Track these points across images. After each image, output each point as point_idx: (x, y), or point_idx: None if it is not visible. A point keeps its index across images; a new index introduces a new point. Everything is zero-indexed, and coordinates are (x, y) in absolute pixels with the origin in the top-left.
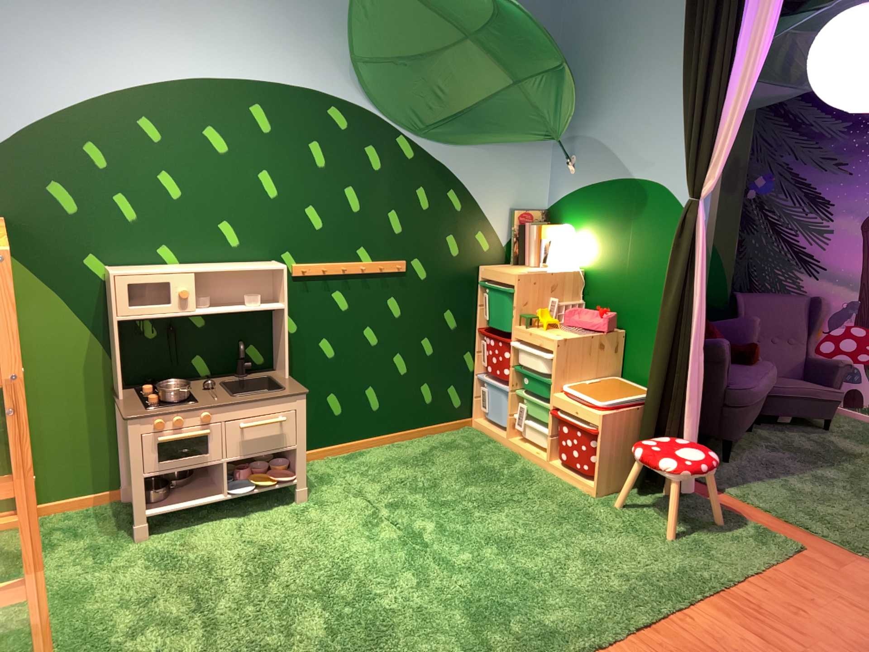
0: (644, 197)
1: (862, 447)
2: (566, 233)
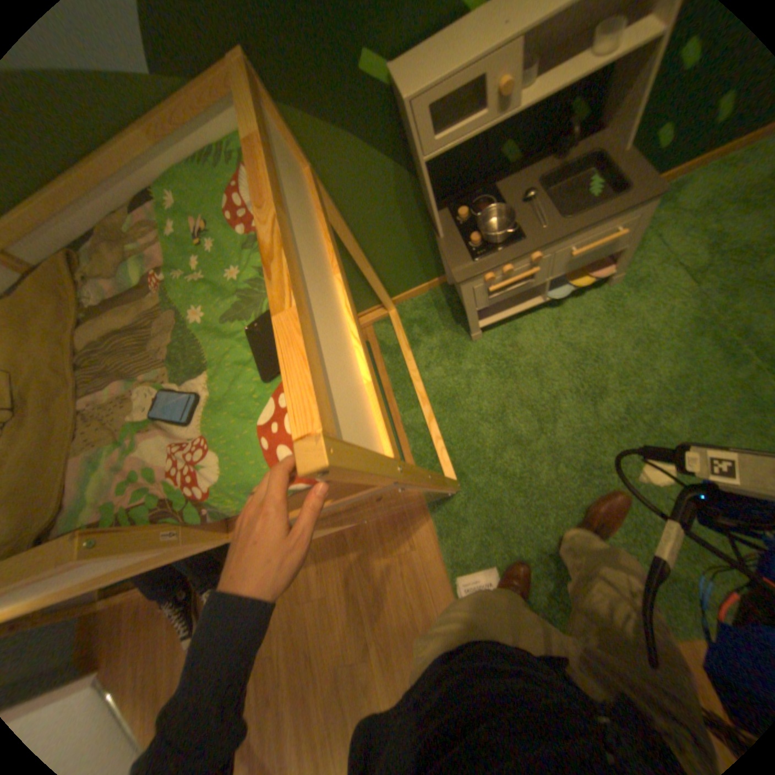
0: None
1: None
2: None
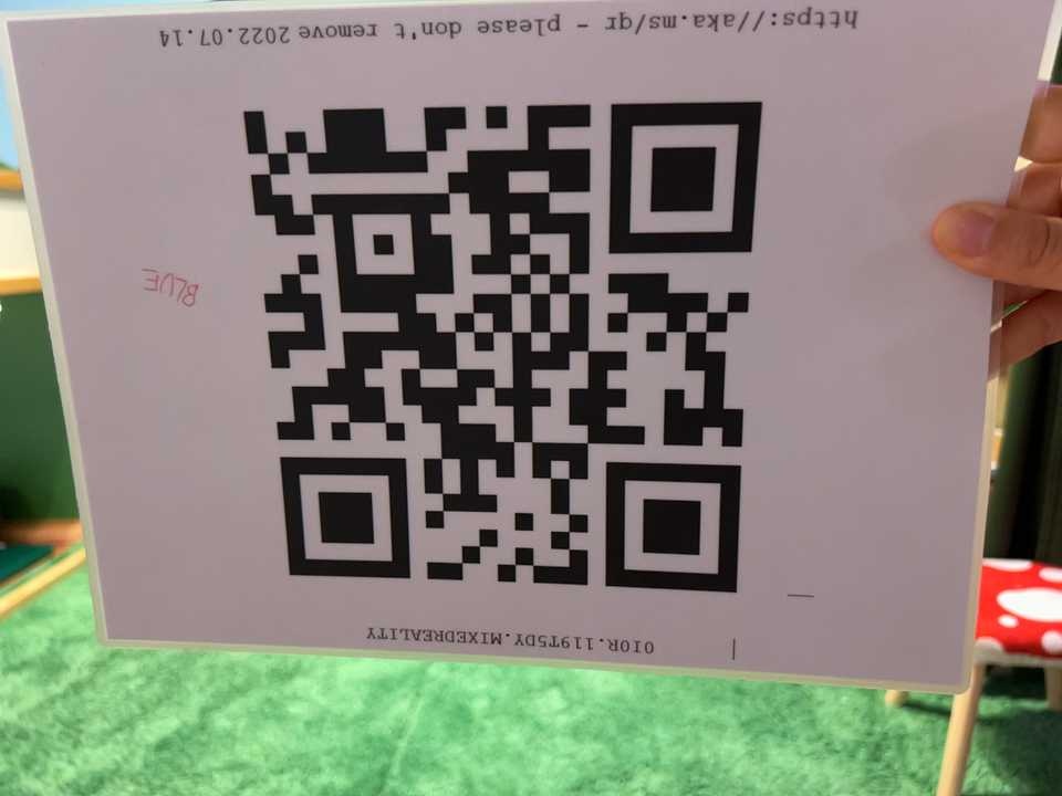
0: None
1: None
2: None
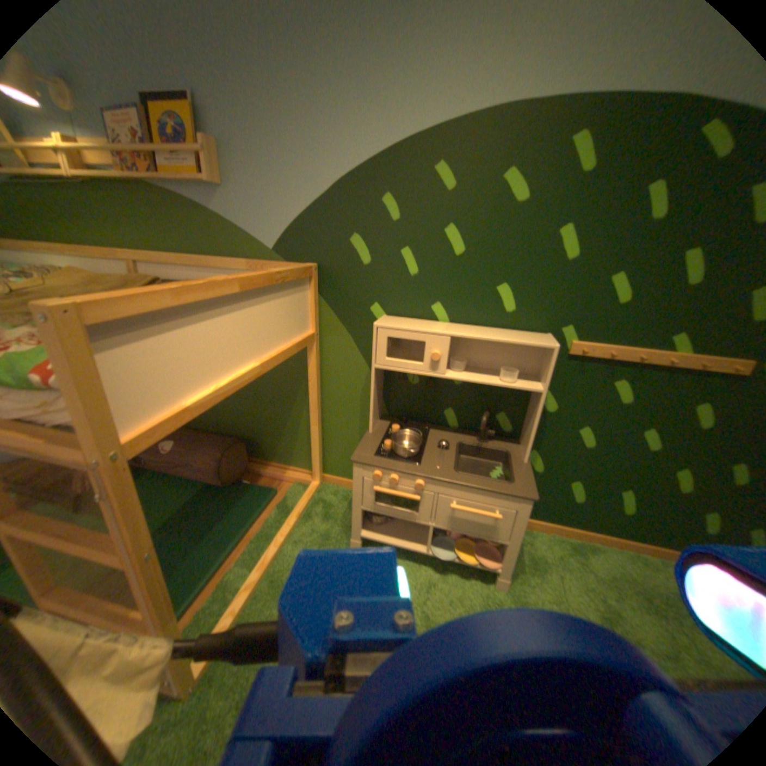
0: None
1: None
2: None
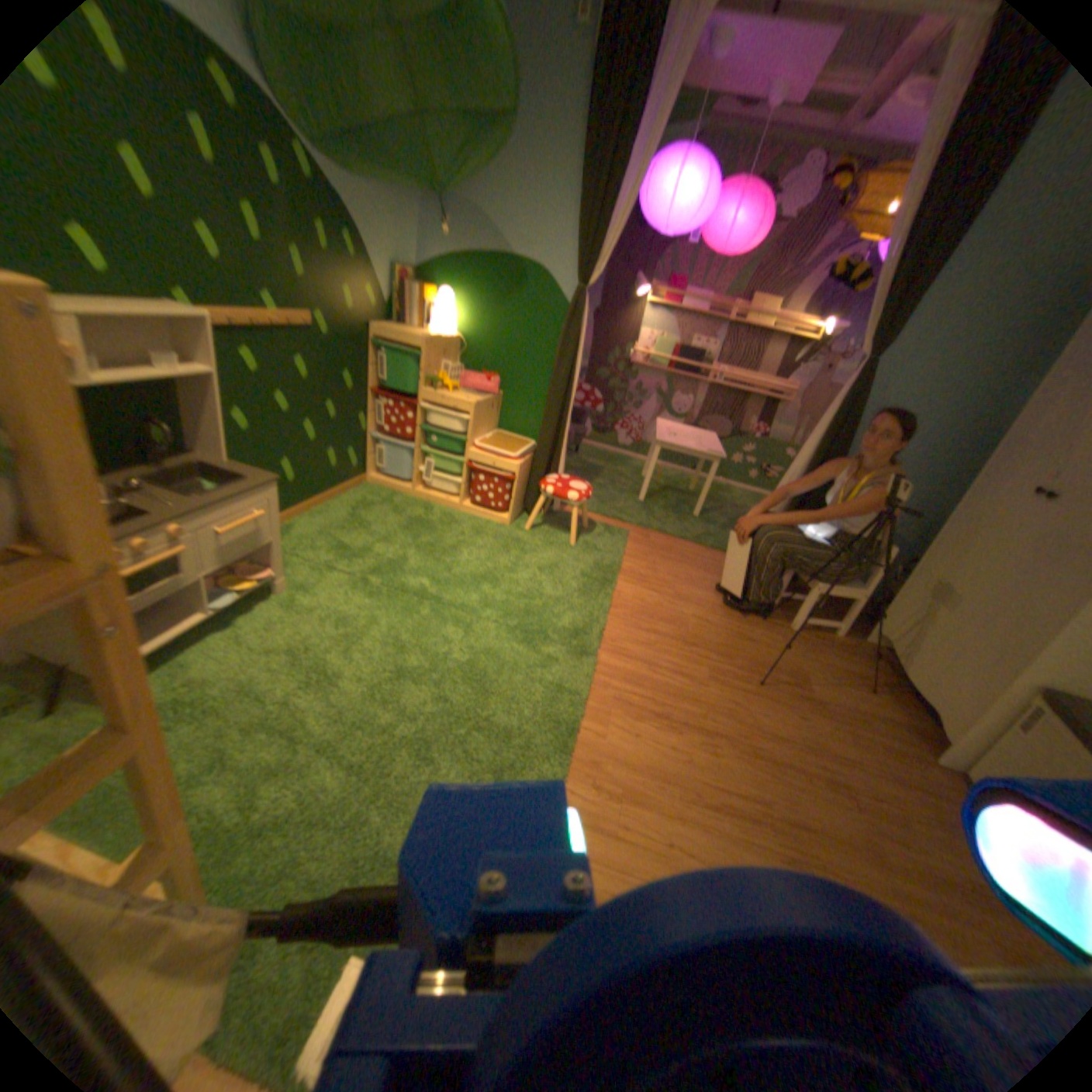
0: (527, 273)
1: (601, 464)
2: (447, 296)
